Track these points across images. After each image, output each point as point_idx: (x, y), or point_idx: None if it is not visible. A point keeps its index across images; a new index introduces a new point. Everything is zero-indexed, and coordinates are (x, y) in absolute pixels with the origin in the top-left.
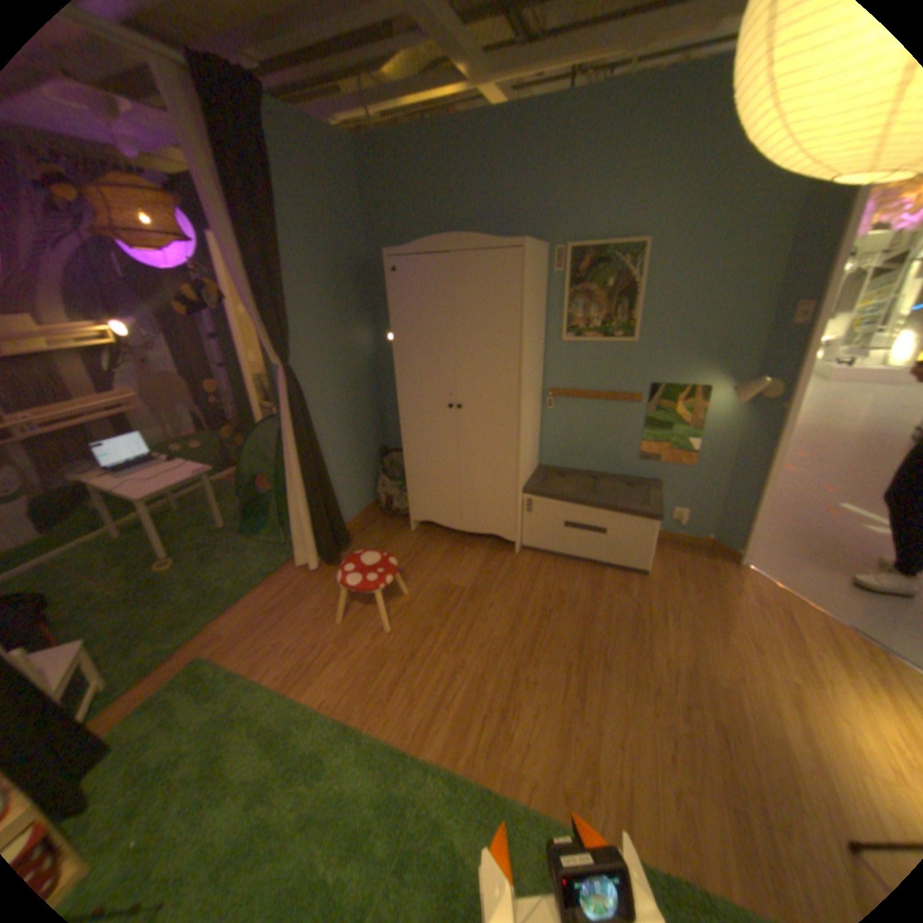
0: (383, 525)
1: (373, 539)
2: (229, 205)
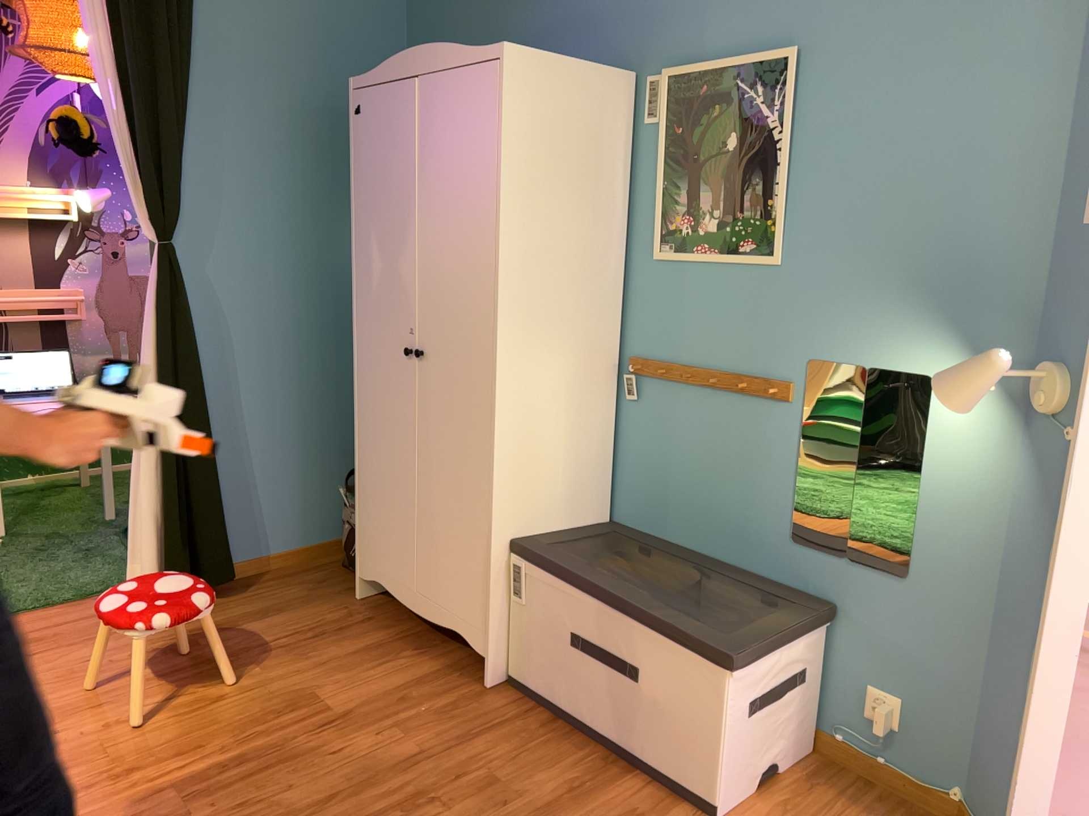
0: (322, 578)
1: (282, 593)
2: (118, 5)
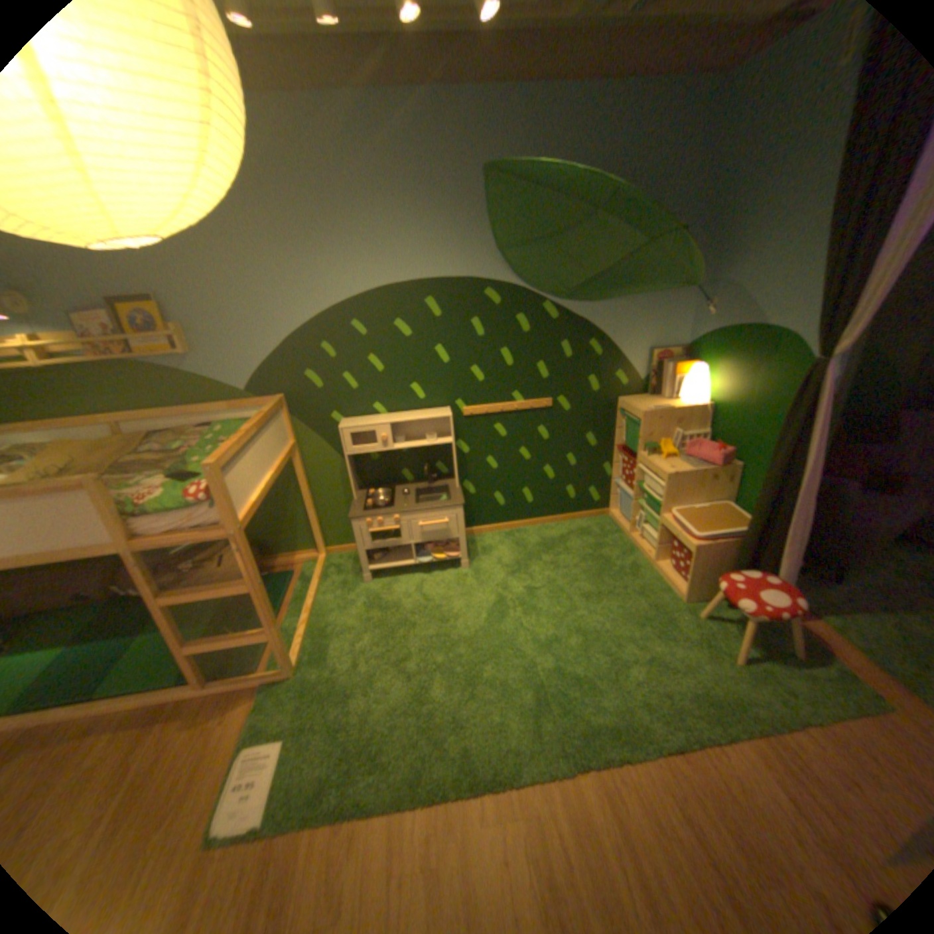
0: None
1: None
2: None
